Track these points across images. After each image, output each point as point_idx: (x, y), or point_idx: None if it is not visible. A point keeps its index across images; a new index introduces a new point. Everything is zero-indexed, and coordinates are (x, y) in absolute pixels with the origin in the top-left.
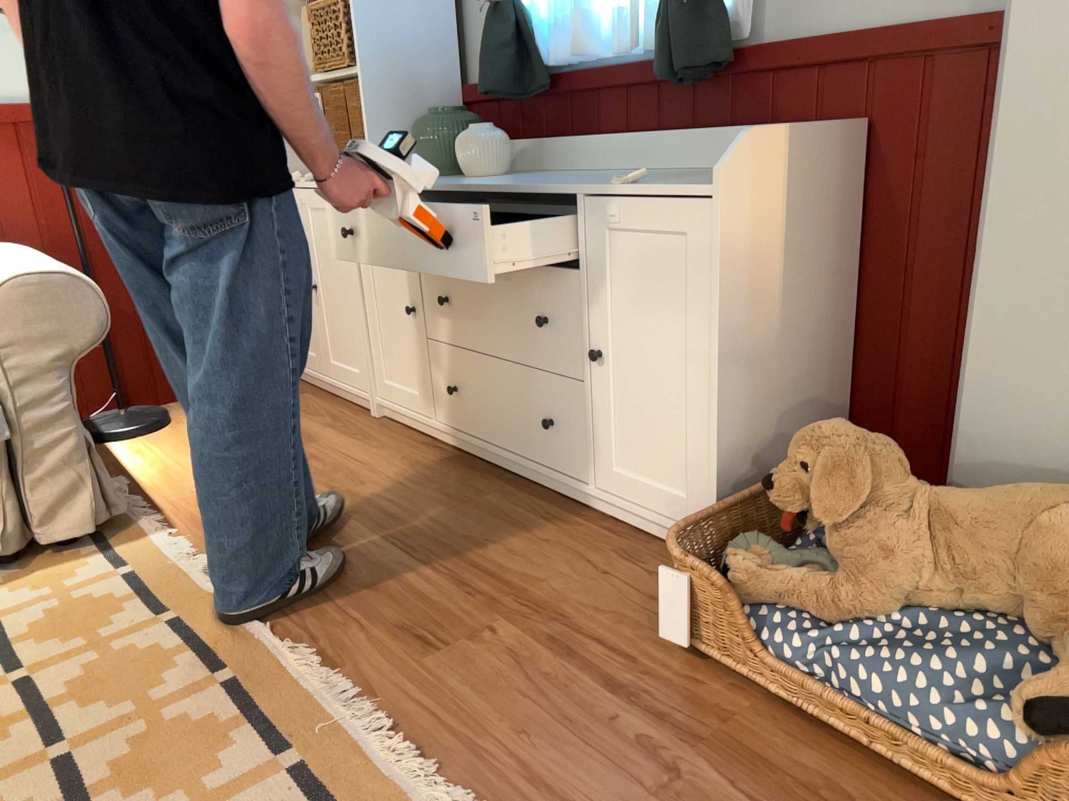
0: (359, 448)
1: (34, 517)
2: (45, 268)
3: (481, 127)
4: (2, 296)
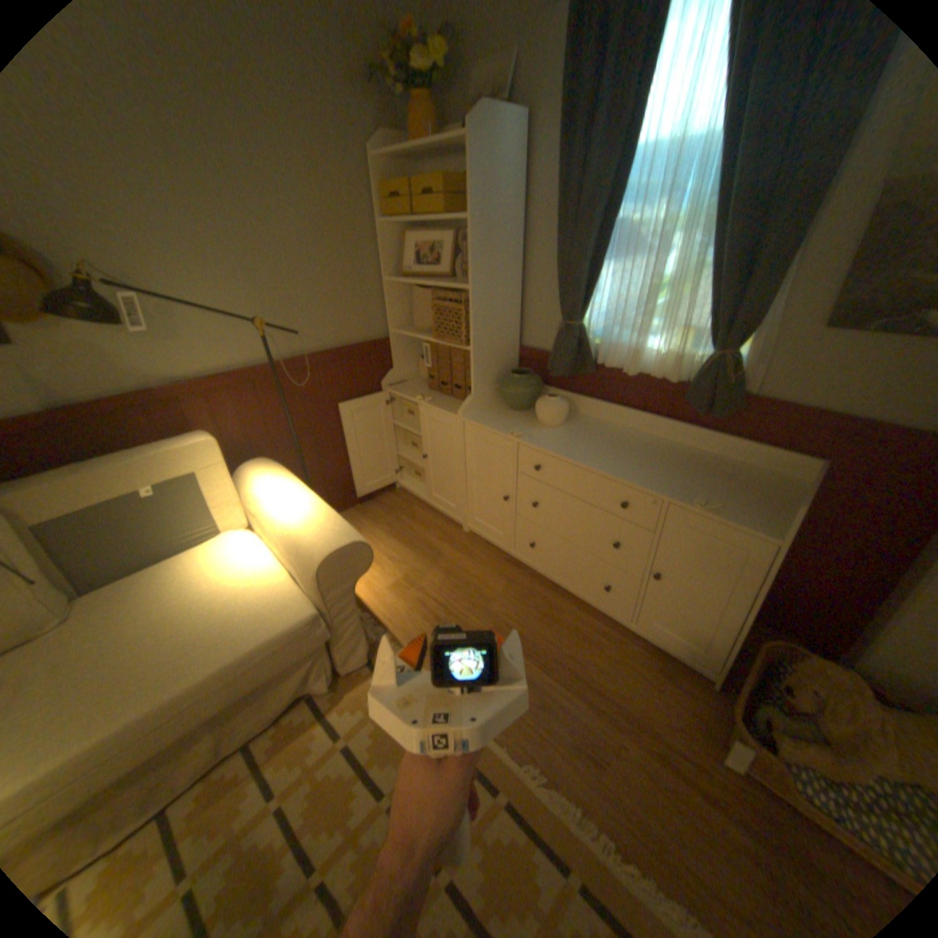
0: (471, 562)
1: (333, 659)
2: (337, 534)
3: (552, 393)
4: (321, 565)
